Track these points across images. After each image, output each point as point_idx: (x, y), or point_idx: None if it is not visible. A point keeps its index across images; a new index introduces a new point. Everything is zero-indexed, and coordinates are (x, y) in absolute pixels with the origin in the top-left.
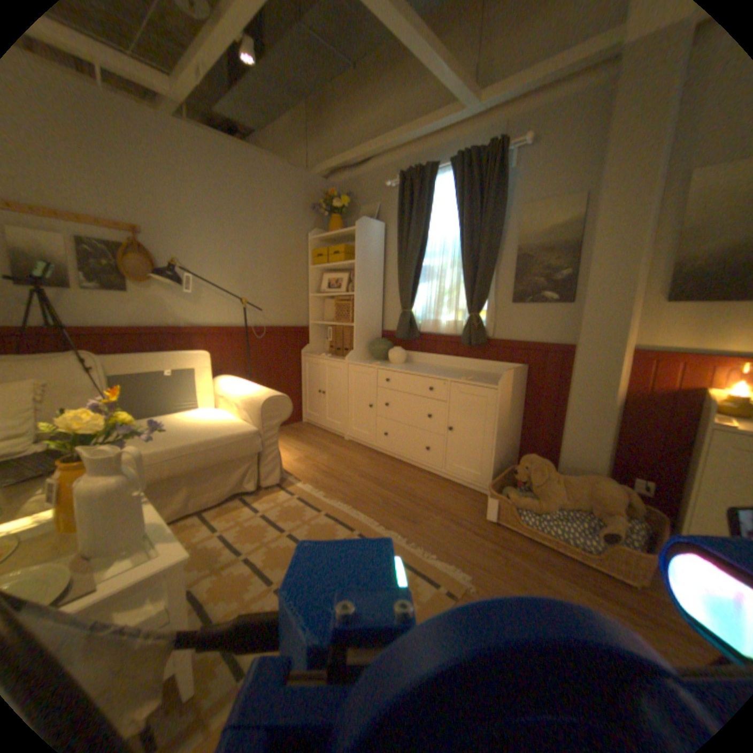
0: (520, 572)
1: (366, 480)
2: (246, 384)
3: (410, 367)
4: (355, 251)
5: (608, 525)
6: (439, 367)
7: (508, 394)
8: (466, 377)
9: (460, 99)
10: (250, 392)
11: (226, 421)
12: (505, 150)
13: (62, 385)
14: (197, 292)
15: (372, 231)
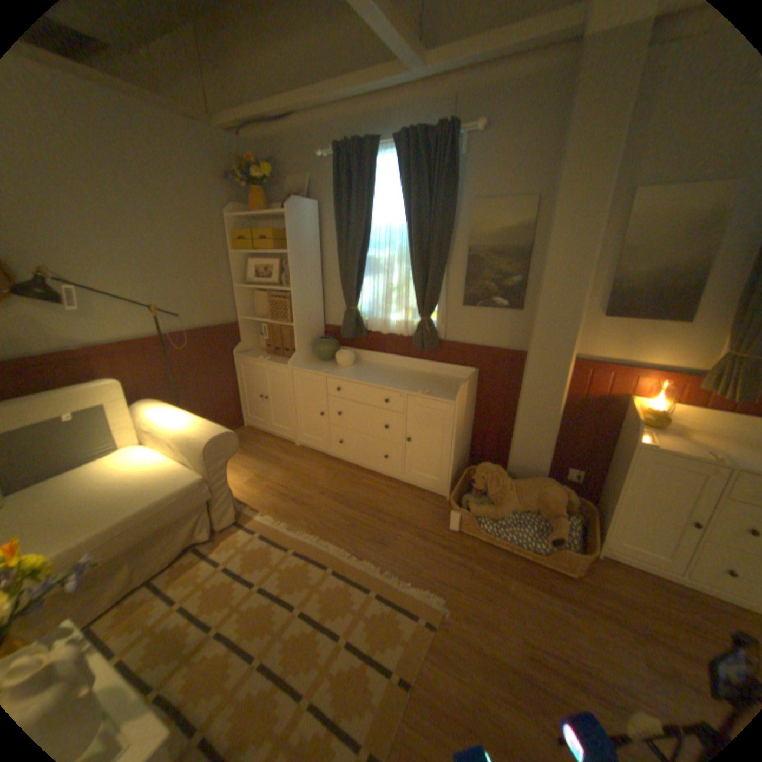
0: (484, 583)
1: (328, 498)
2: (176, 417)
3: (362, 373)
4: (287, 236)
5: (553, 527)
6: (391, 369)
7: (464, 404)
8: (422, 389)
9: (403, 64)
10: (185, 431)
11: (161, 471)
12: (456, 138)
13: None
14: (86, 302)
15: (305, 214)
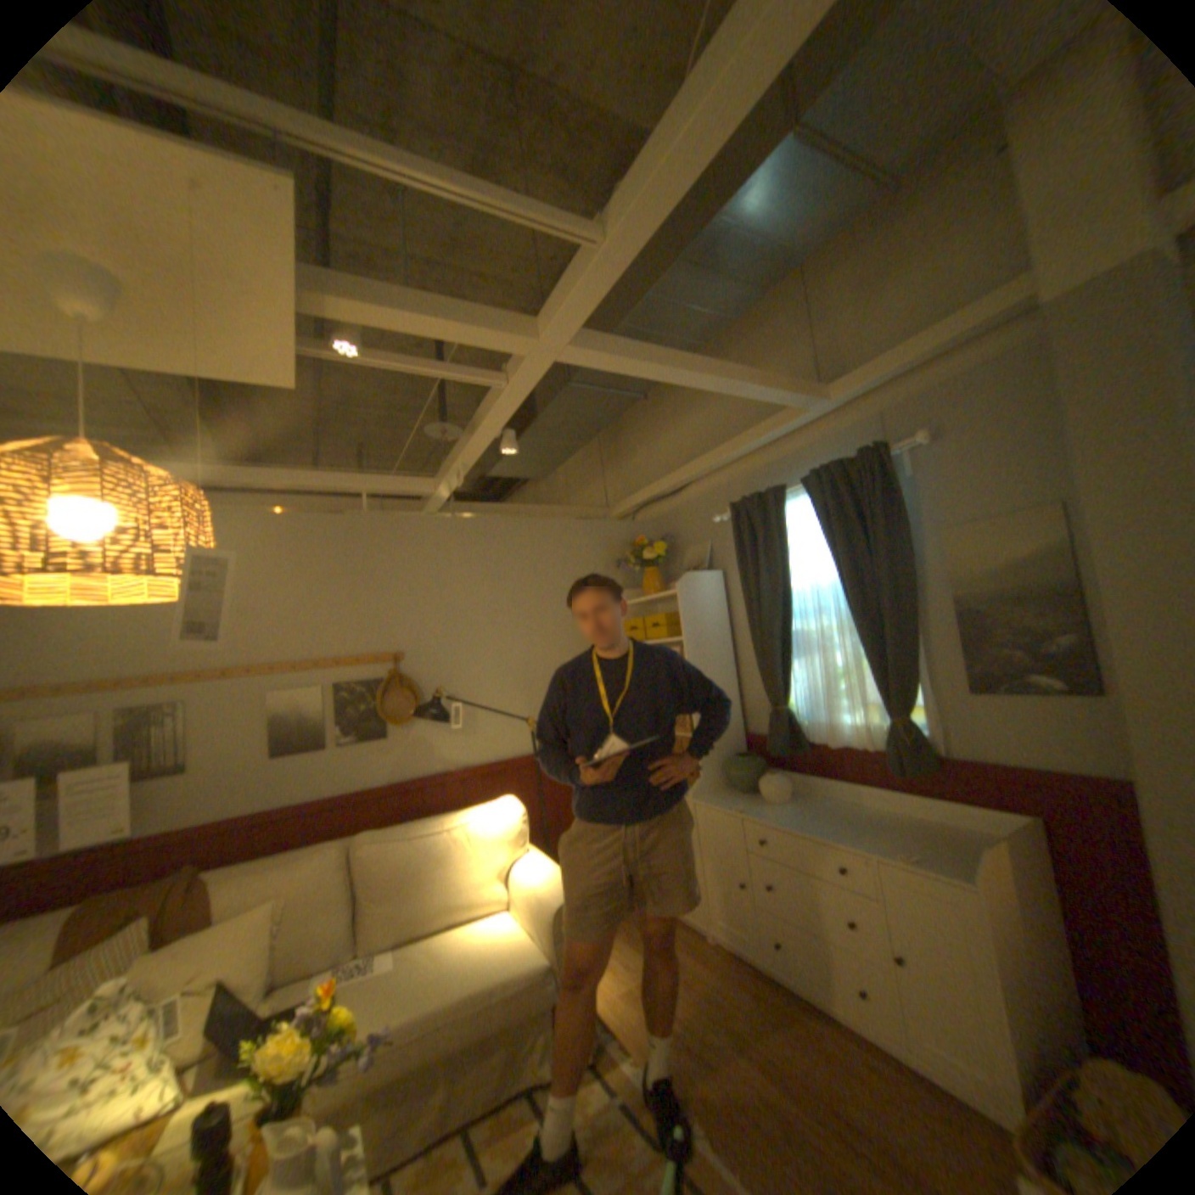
0: None
1: (750, 1063)
2: (535, 866)
3: (801, 816)
4: (683, 618)
5: None
6: (858, 811)
7: (1010, 896)
8: (909, 854)
9: (795, 407)
10: (539, 889)
11: (506, 945)
12: (884, 462)
13: (303, 904)
14: (471, 719)
15: (703, 589)
